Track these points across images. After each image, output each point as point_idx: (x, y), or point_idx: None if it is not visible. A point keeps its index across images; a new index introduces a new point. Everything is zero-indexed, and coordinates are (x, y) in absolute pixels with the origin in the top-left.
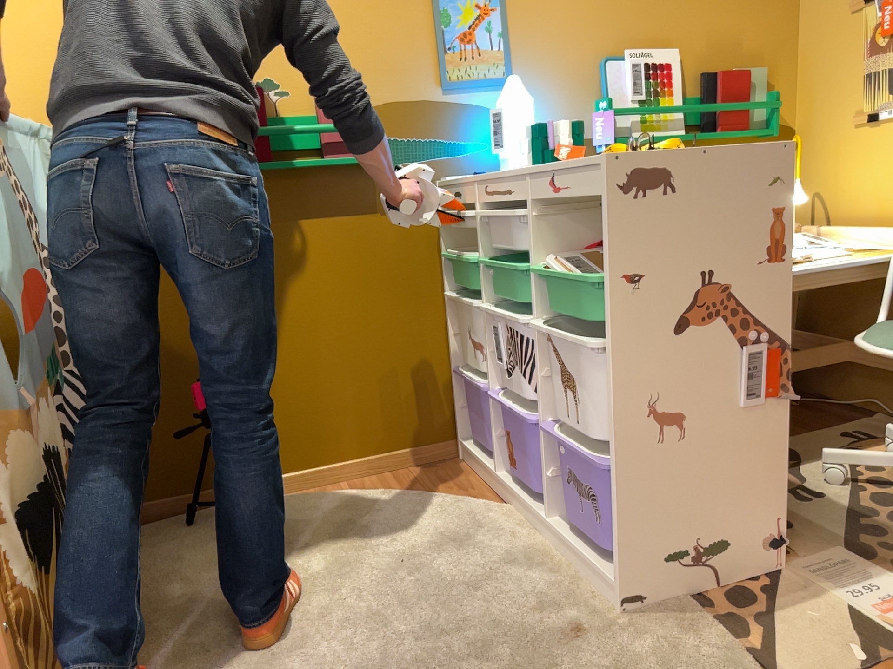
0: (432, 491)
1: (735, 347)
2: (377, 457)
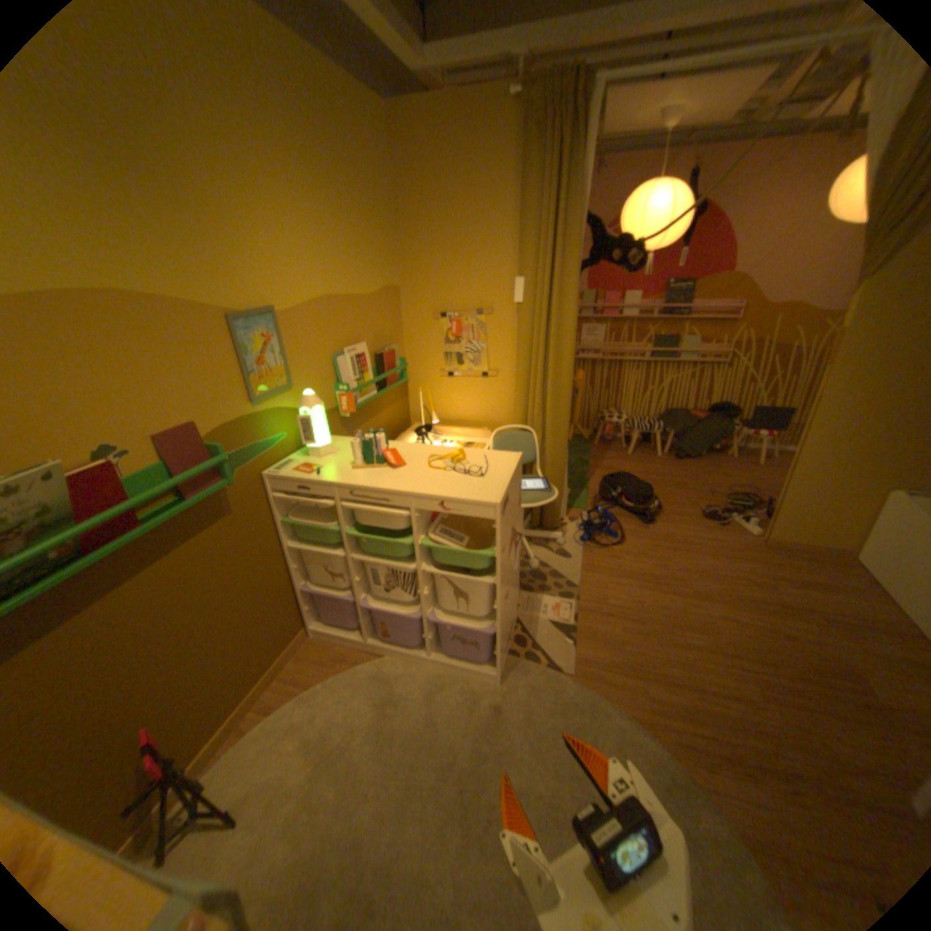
0: (324, 675)
1: (514, 547)
2: (264, 678)
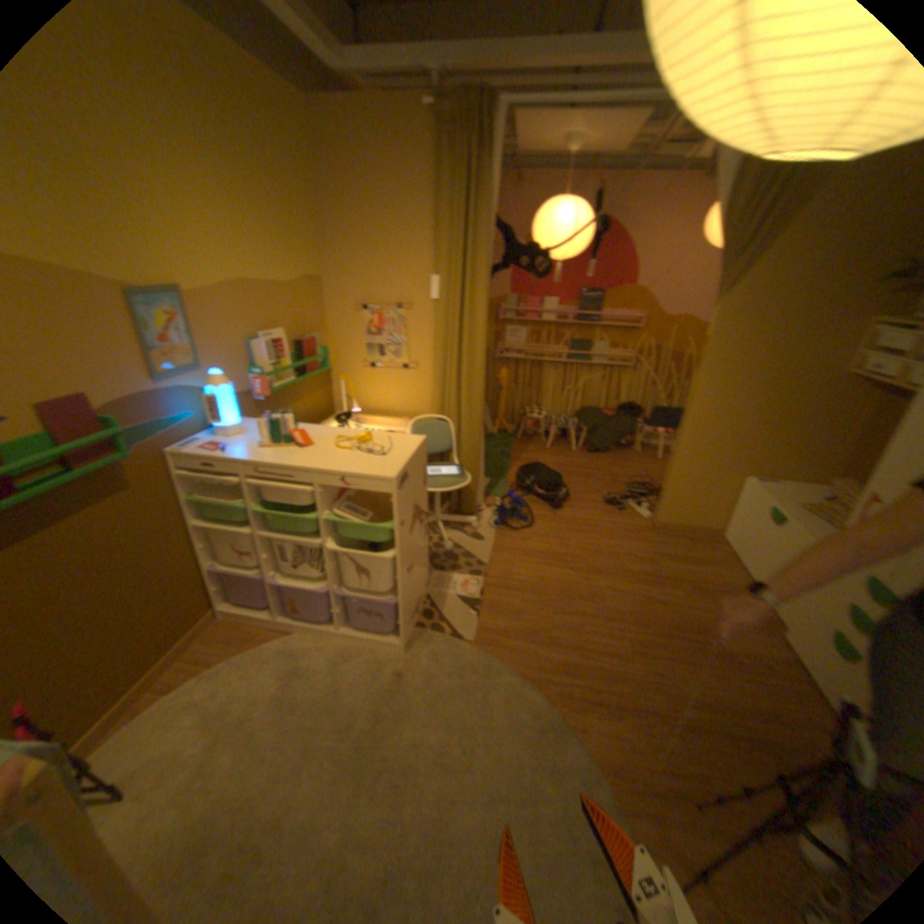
0: (228, 654)
1: (418, 524)
2: (163, 658)
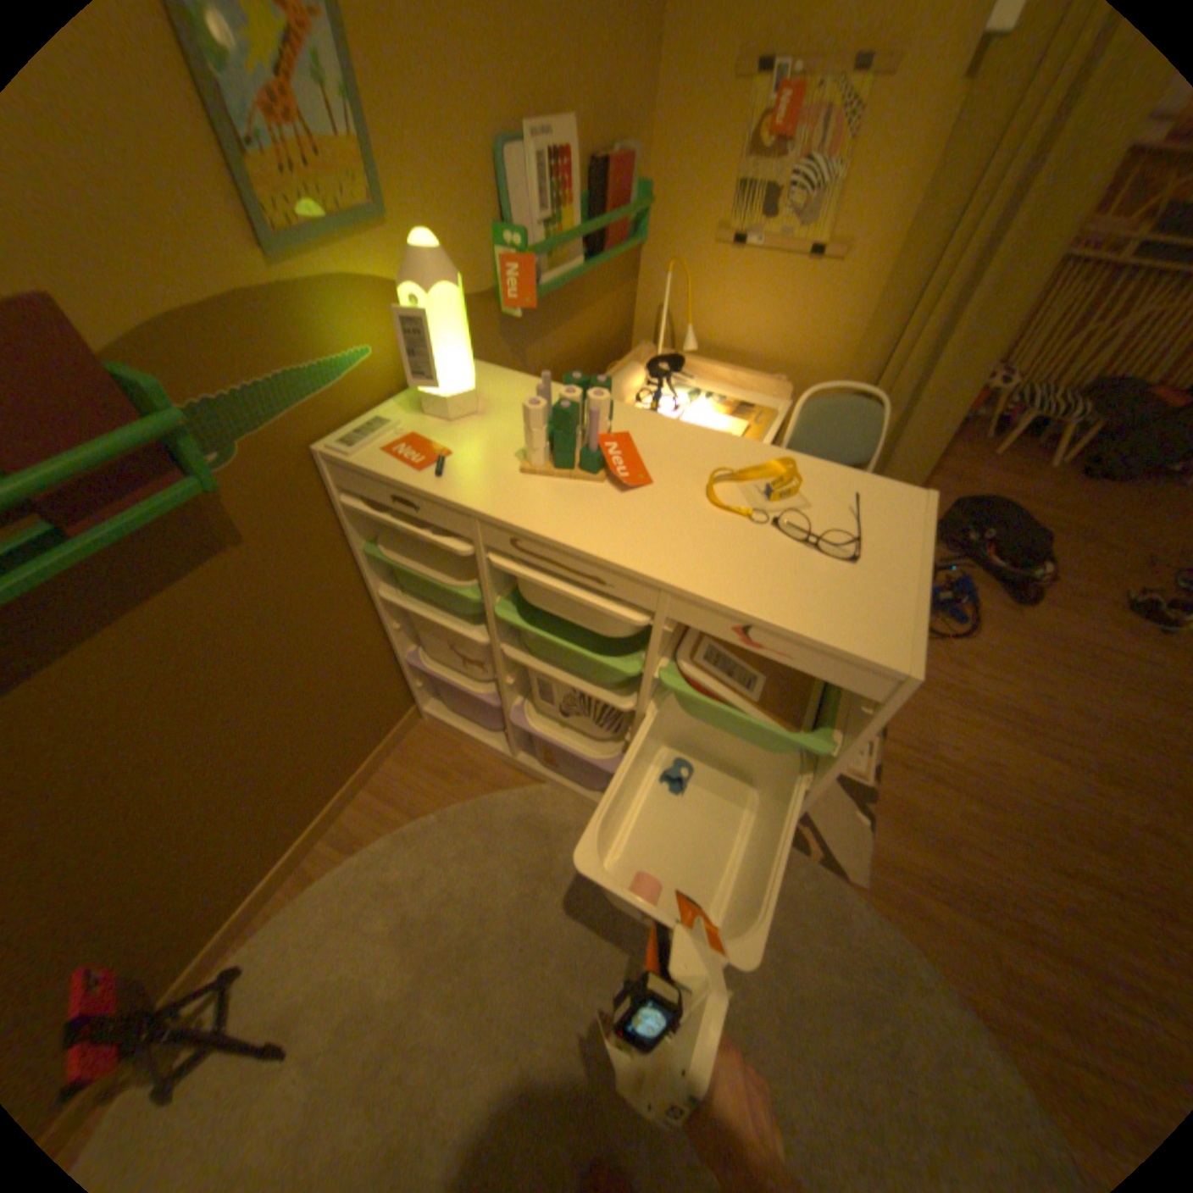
0: (442, 796)
1: None
2: (344, 790)
